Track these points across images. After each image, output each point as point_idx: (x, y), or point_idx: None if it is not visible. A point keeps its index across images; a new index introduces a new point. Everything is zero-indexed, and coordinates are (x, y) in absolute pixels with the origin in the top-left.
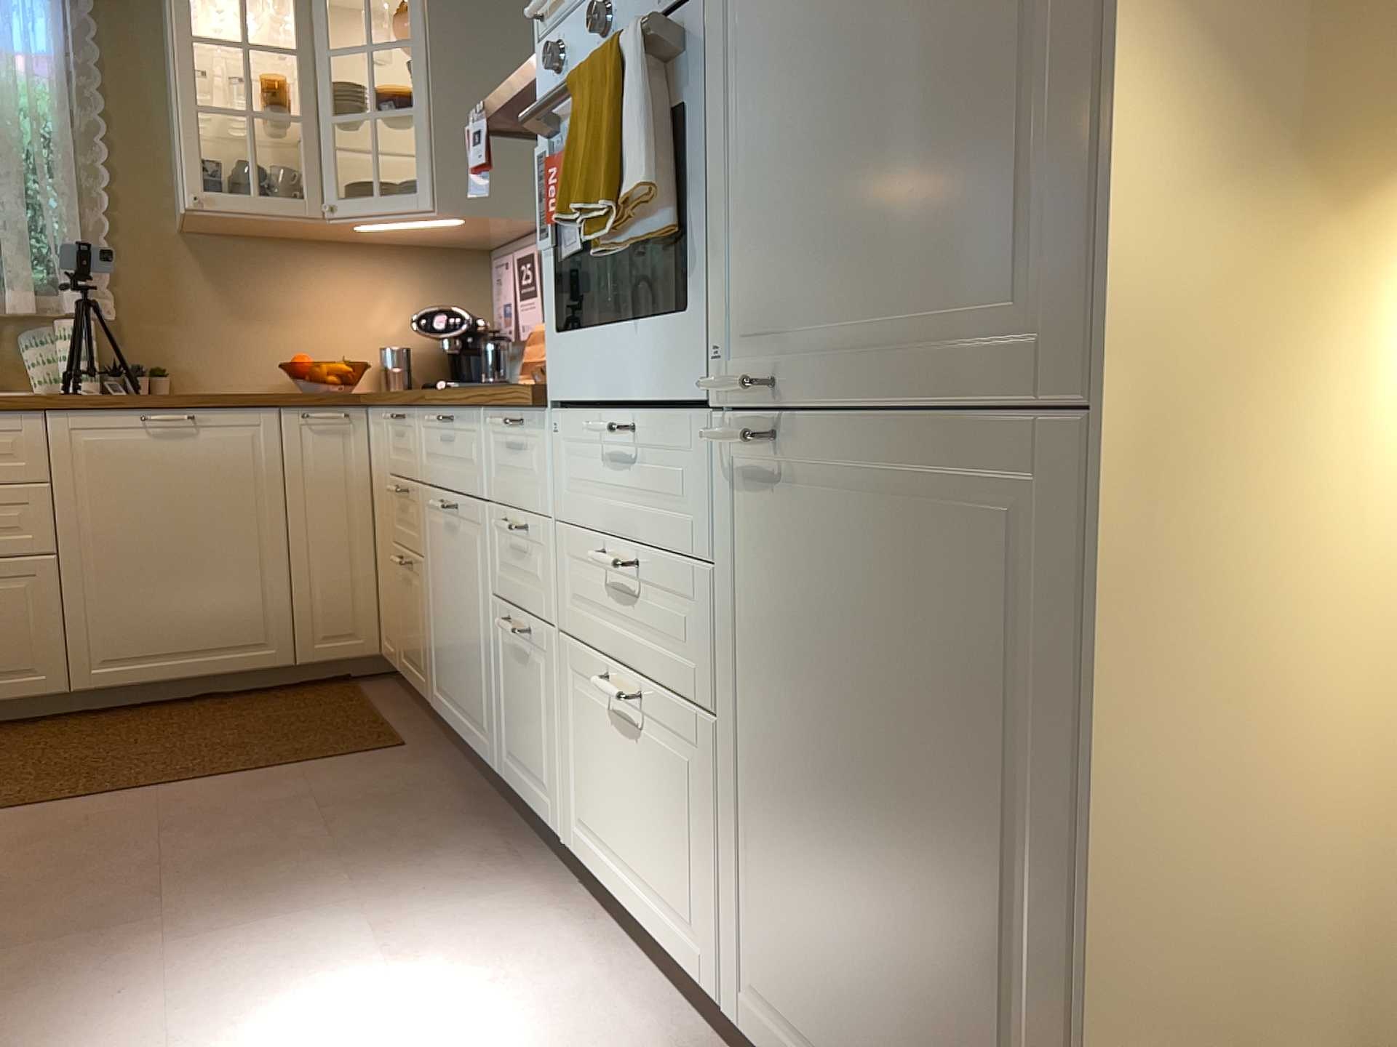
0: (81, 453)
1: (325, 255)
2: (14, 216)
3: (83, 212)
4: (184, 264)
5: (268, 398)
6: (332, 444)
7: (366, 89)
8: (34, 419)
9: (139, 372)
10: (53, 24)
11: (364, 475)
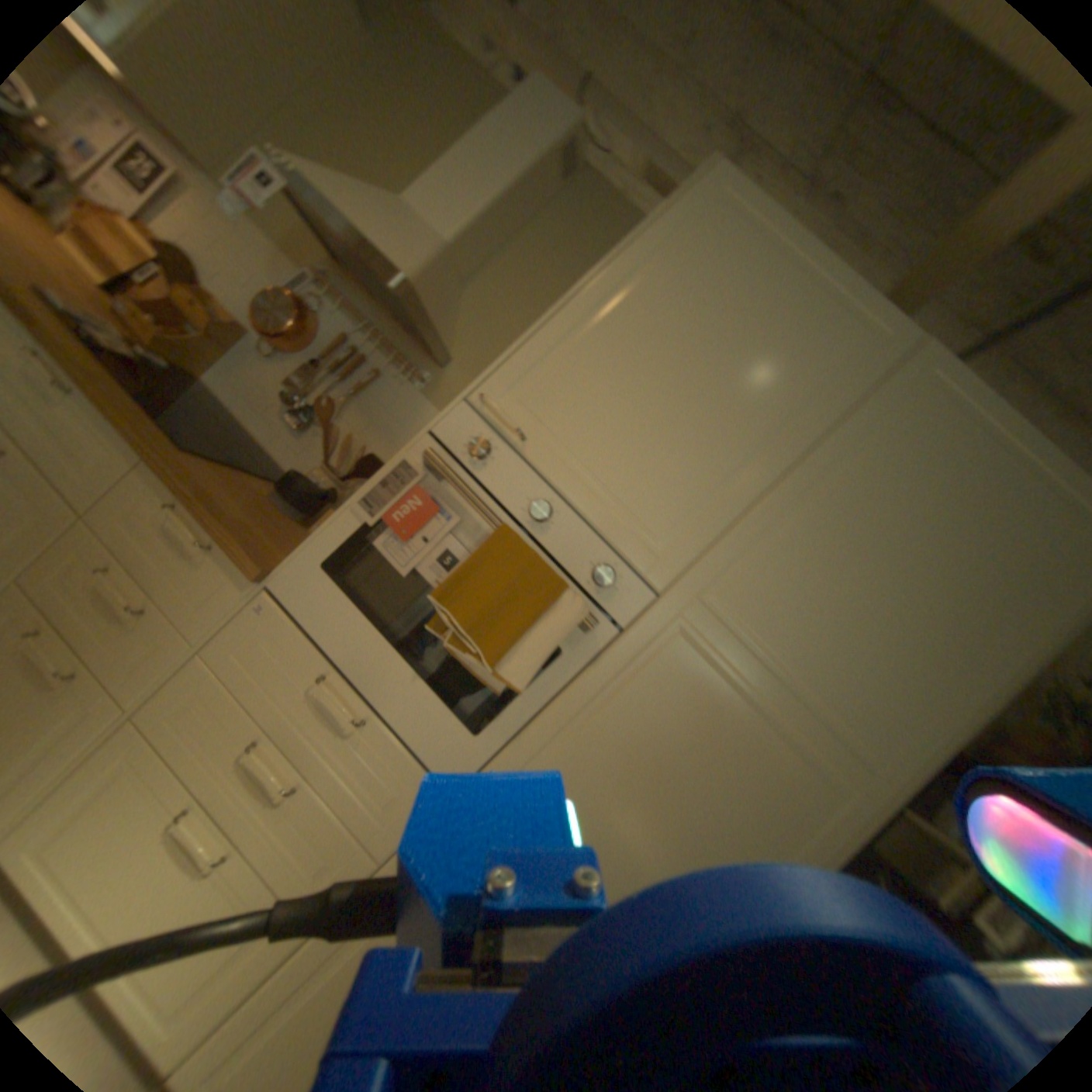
0: None
1: None
2: None
3: None
4: None
5: None
6: None
7: None
8: None
9: None
10: None
11: None
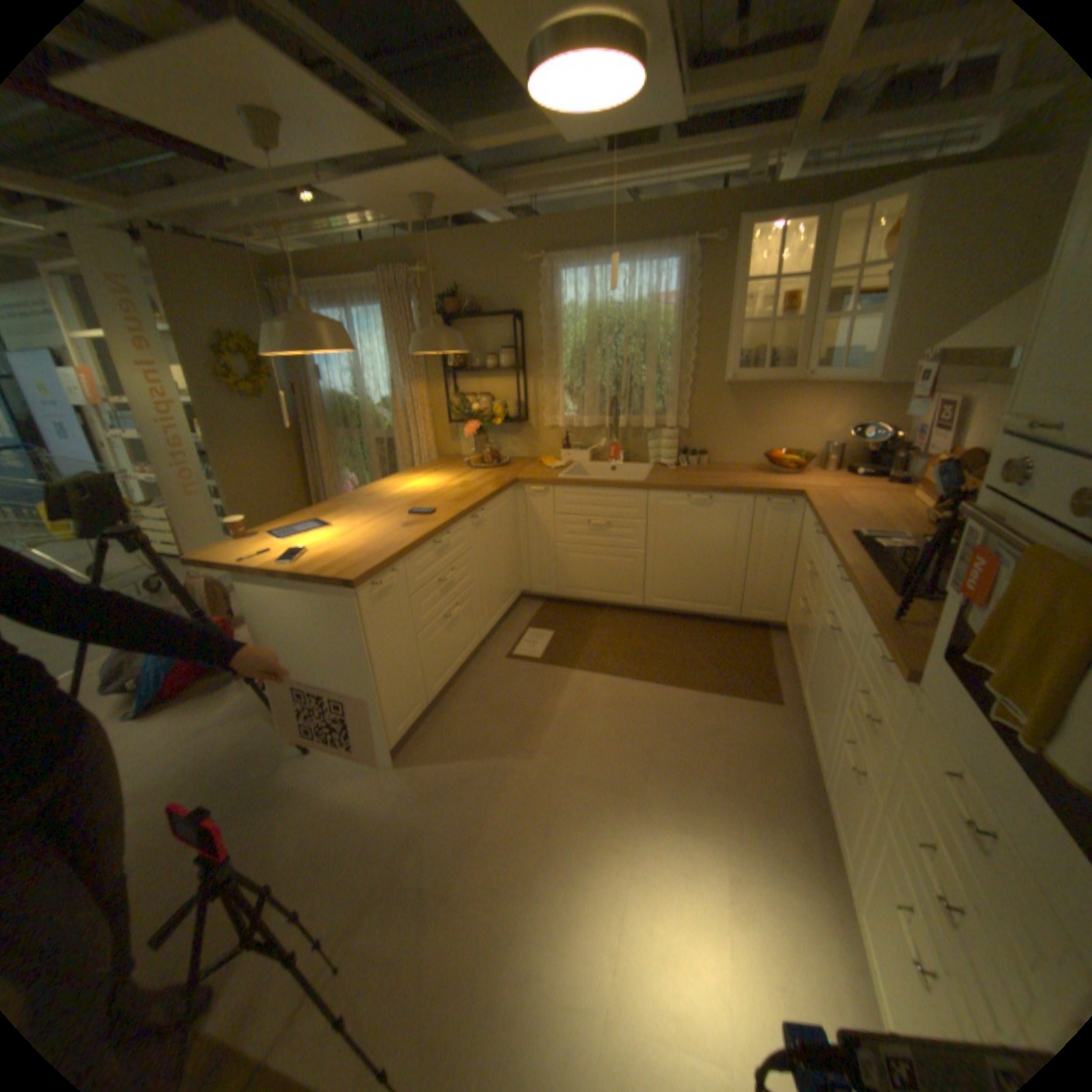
0: (660, 510)
1: (804, 387)
2: (651, 382)
3: (681, 374)
4: (724, 397)
5: (751, 491)
6: (782, 517)
7: (853, 288)
8: (643, 493)
9: (694, 455)
10: (679, 278)
11: (797, 535)
